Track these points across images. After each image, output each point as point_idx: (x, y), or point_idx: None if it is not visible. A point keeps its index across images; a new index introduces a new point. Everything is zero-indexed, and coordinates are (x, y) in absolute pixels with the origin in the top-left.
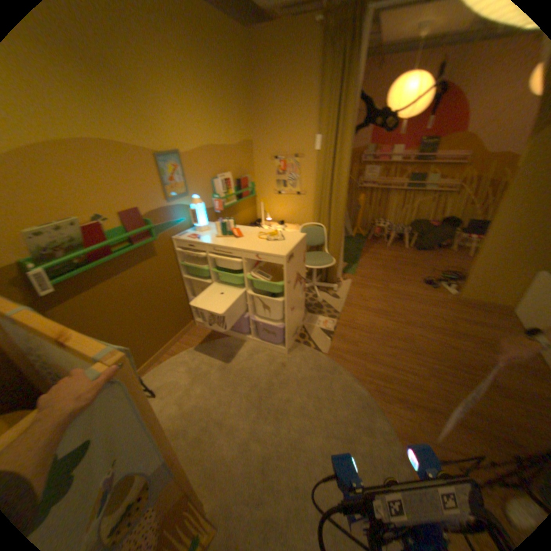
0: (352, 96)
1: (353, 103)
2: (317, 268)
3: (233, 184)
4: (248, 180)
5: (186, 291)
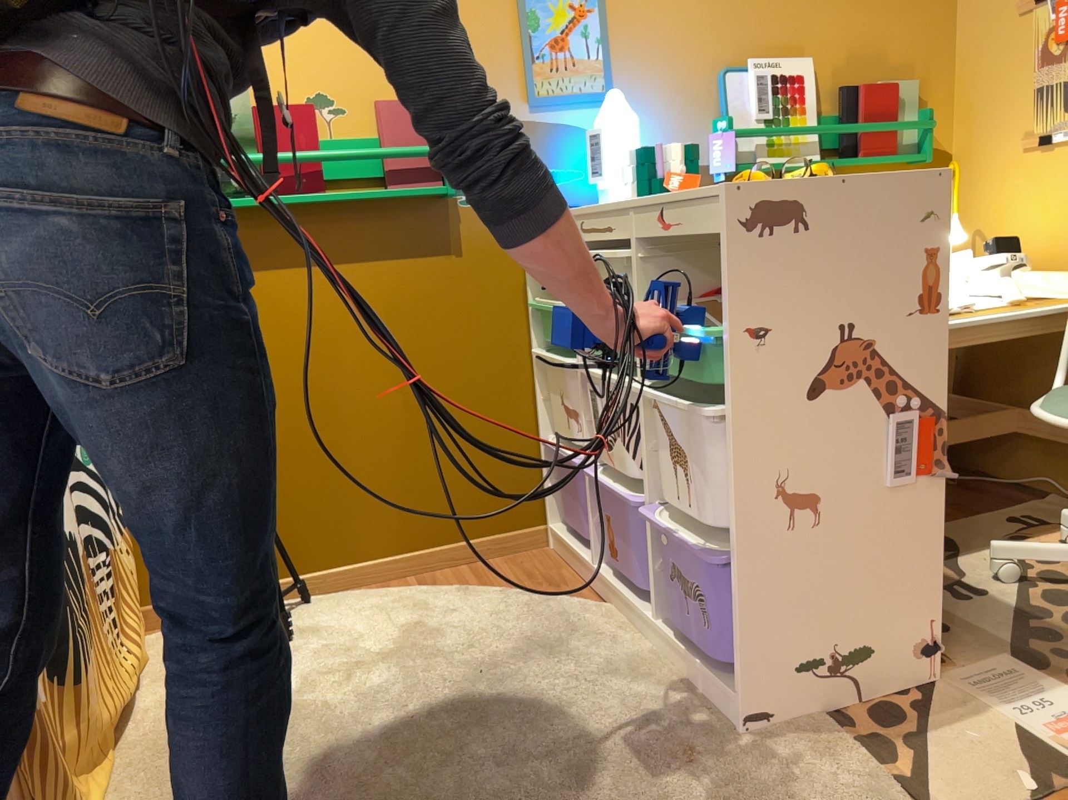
0: None
1: None
2: None
3: (817, 98)
4: (896, 93)
5: (536, 408)
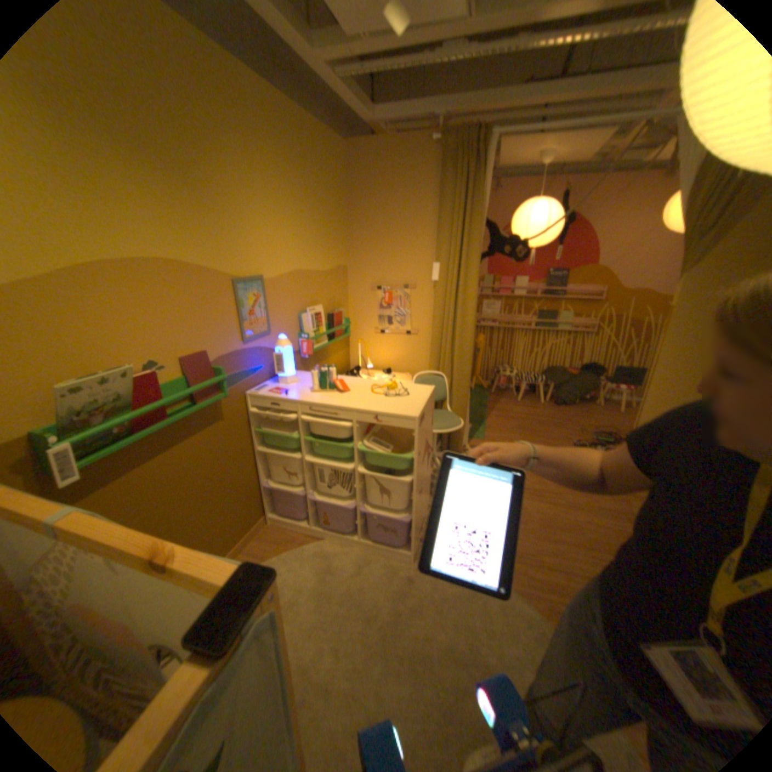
0: (476, 220)
1: (479, 228)
2: (440, 432)
3: (324, 319)
4: (341, 314)
5: (256, 471)
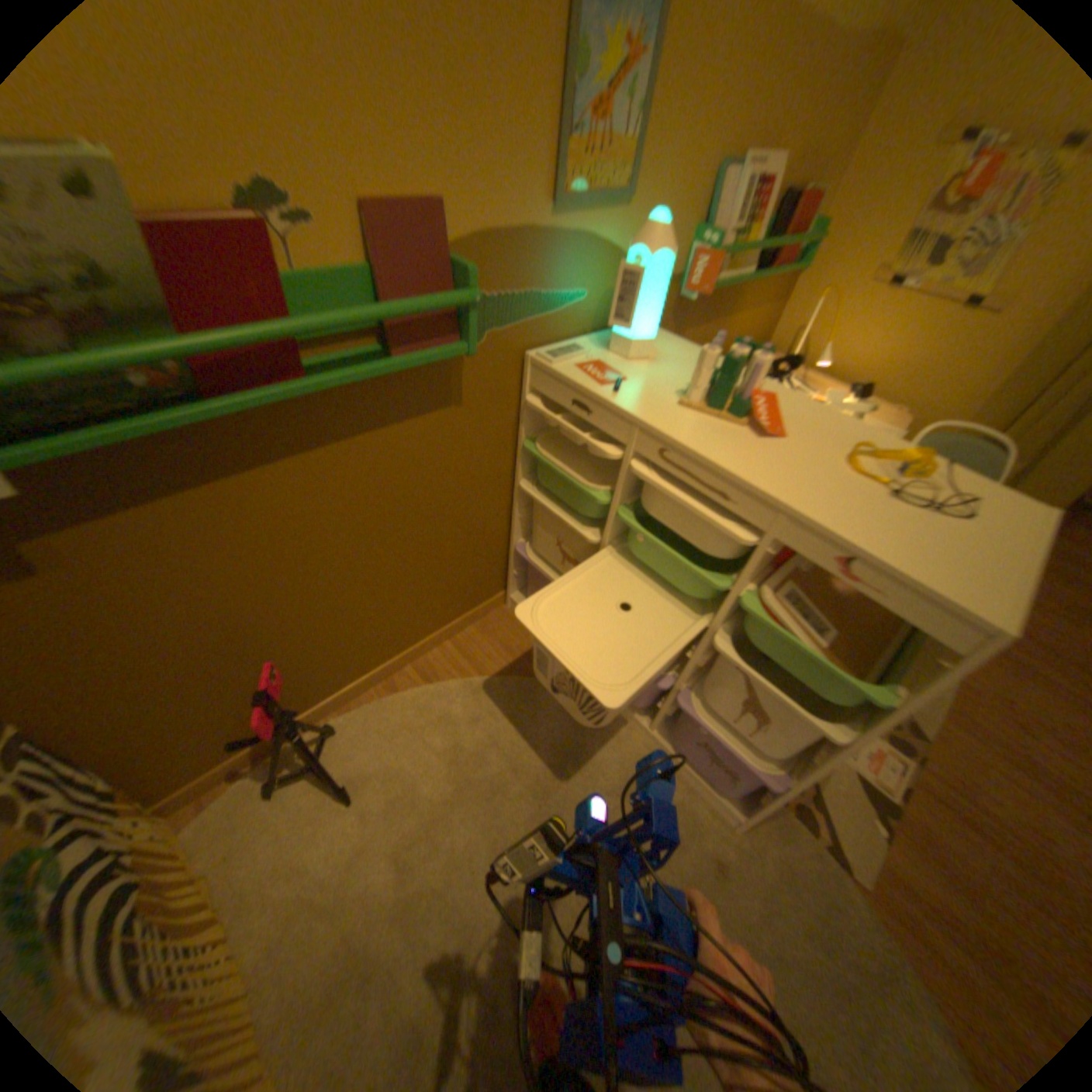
0: None
1: None
2: None
3: (775, 203)
4: (821, 202)
5: (510, 521)
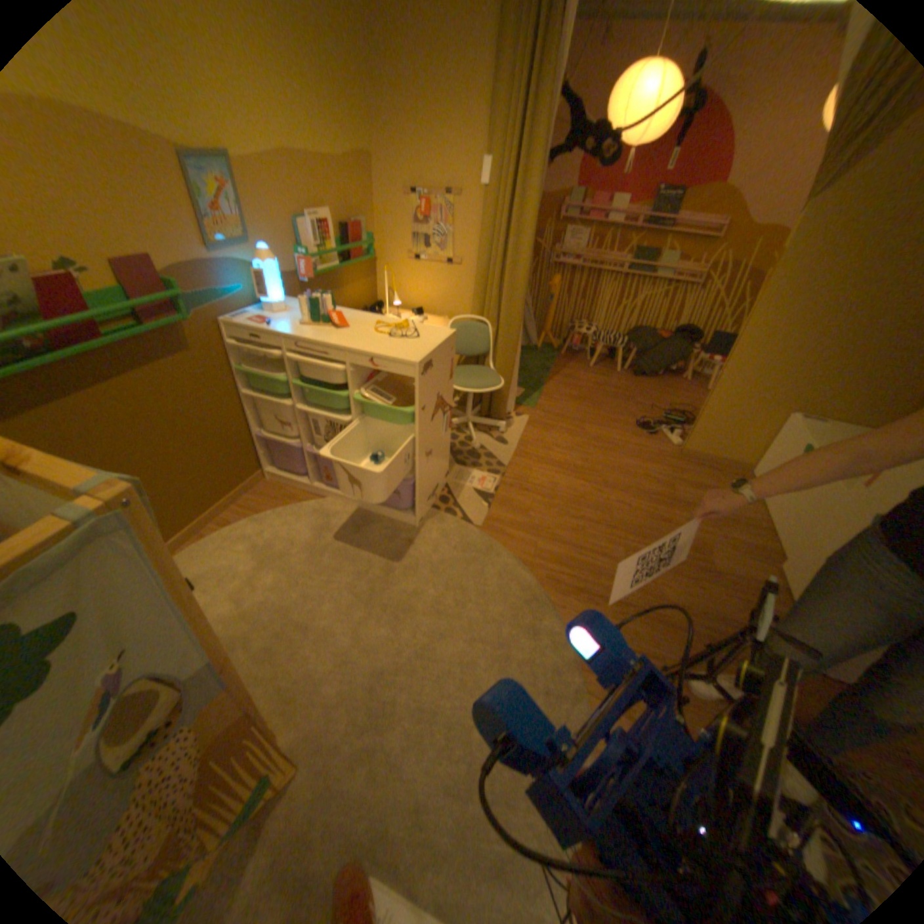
0: (546, 90)
1: (548, 103)
2: (474, 392)
3: (333, 231)
4: (360, 227)
5: (246, 420)
